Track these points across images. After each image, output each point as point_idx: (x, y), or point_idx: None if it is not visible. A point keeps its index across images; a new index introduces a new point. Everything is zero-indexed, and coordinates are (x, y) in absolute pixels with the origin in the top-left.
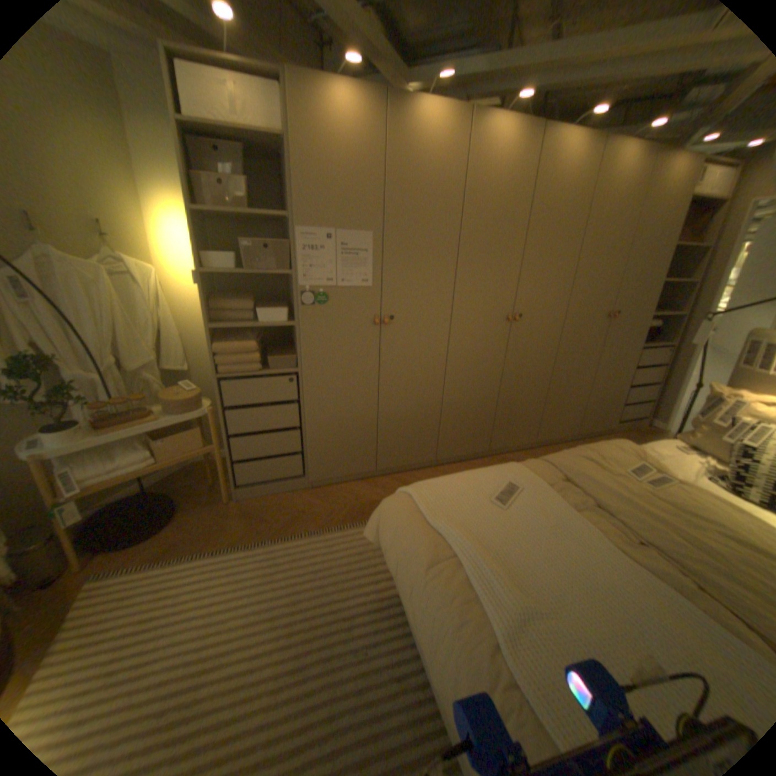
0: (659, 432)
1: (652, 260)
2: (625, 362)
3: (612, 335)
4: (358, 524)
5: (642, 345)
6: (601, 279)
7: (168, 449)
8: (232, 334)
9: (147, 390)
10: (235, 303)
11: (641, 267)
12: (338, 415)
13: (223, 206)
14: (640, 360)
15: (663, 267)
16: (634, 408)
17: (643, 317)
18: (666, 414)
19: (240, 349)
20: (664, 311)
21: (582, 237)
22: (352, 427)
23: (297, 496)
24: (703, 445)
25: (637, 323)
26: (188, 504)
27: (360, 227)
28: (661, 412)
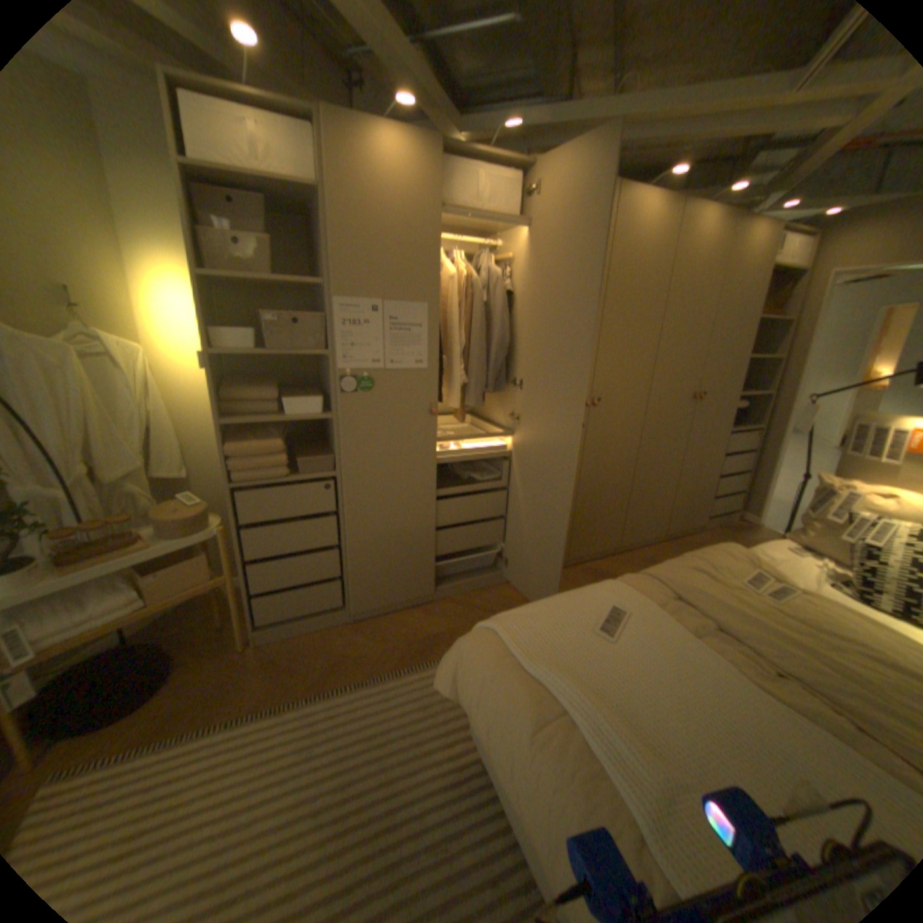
0: (751, 527)
1: (736, 335)
2: (713, 449)
3: (698, 419)
4: (418, 666)
5: (730, 429)
6: (684, 356)
7: (163, 585)
8: (250, 430)
9: (131, 506)
10: (254, 391)
11: (725, 342)
12: (387, 528)
13: (240, 271)
14: (728, 446)
15: (748, 343)
16: (724, 501)
17: (730, 398)
18: (757, 505)
19: (261, 450)
20: (749, 390)
21: (664, 310)
22: (405, 541)
23: (336, 634)
24: (817, 545)
25: (724, 404)
26: (188, 656)
27: (413, 298)
28: (751, 503)
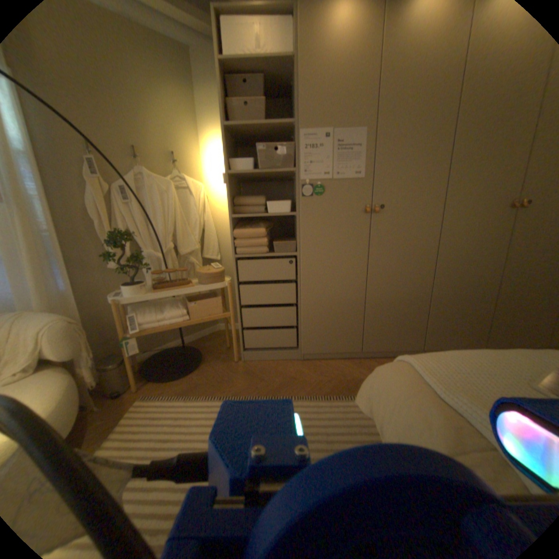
0: None
1: None
2: None
3: None
4: (343, 396)
5: None
6: None
7: (198, 308)
8: (249, 224)
9: (192, 268)
10: (251, 198)
11: None
12: (328, 294)
13: (247, 121)
14: None
15: None
16: None
17: None
18: None
19: (252, 232)
20: None
21: None
22: (340, 306)
23: (290, 362)
24: None
25: None
26: (210, 356)
27: (355, 123)
28: None
